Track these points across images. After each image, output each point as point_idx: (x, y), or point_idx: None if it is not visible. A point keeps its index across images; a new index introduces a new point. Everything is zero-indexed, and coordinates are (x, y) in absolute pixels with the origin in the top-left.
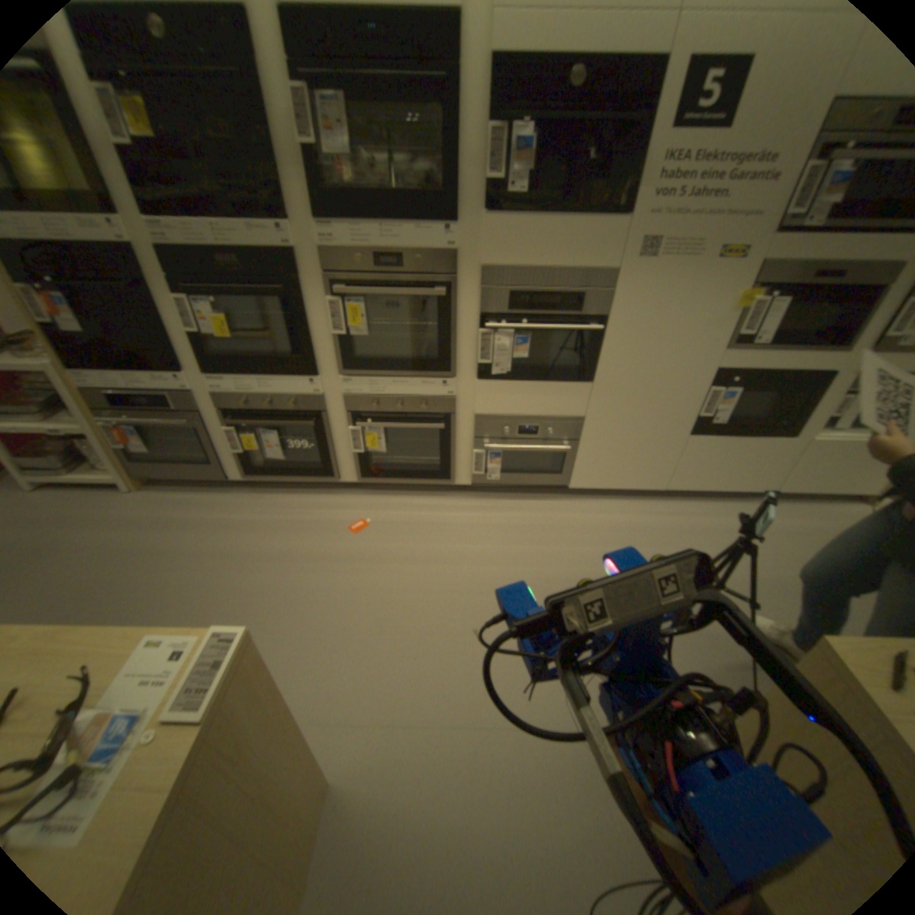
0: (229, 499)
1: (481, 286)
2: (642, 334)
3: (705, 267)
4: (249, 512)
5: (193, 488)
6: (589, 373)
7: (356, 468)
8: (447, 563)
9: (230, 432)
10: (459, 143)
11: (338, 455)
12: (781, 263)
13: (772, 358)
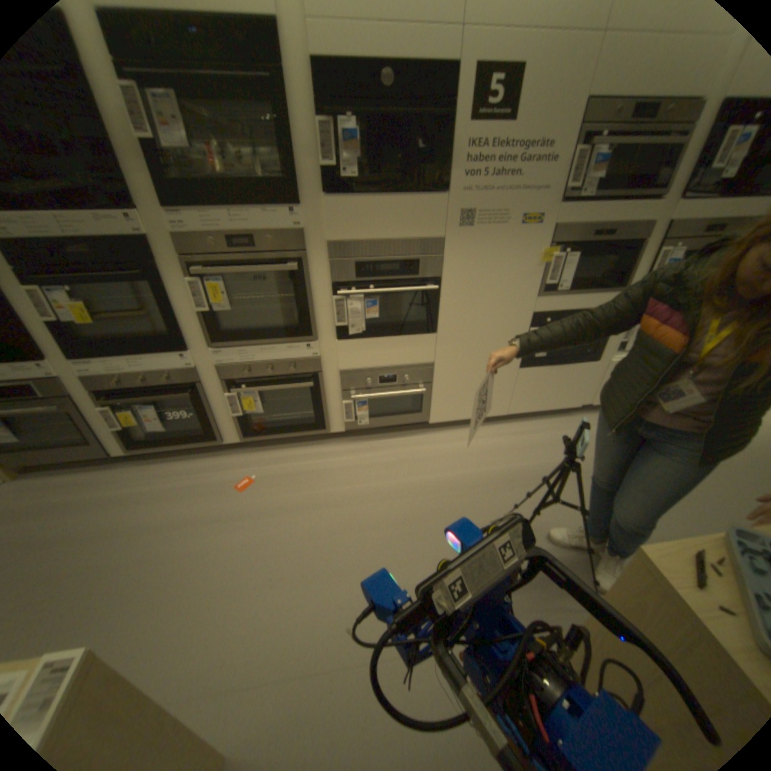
0: (112, 476)
1: (328, 259)
2: (470, 290)
3: (512, 232)
4: (133, 486)
5: (72, 470)
6: (431, 325)
7: (236, 430)
8: (328, 506)
9: (103, 412)
10: (290, 135)
11: (216, 420)
12: (568, 226)
13: (571, 301)
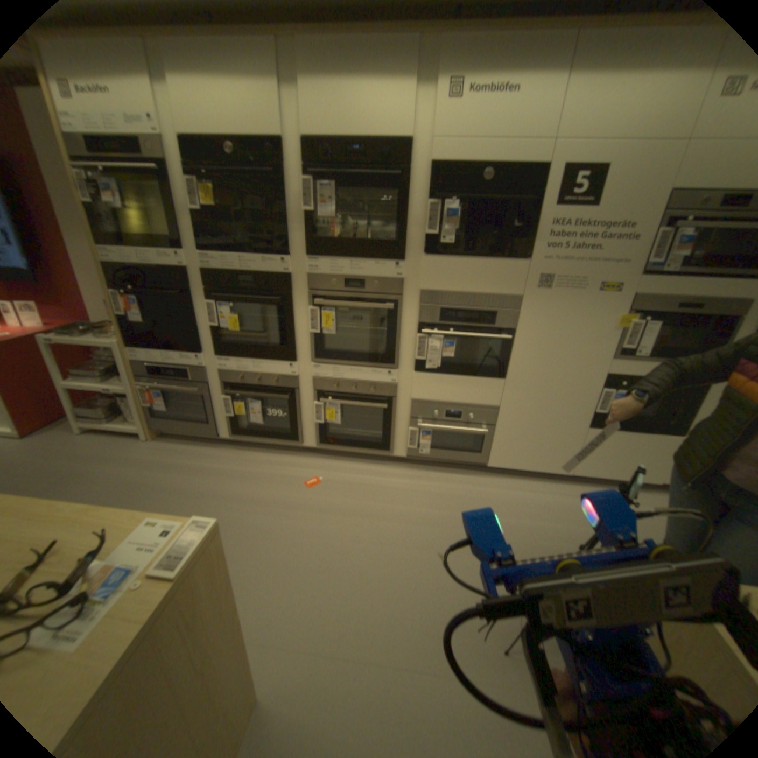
0: (217, 453)
1: (419, 304)
2: (543, 344)
3: (589, 297)
4: (230, 464)
5: (191, 442)
6: (501, 371)
7: (316, 436)
8: (380, 519)
9: (227, 399)
10: (407, 212)
11: (303, 423)
12: (649, 297)
13: (652, 368)
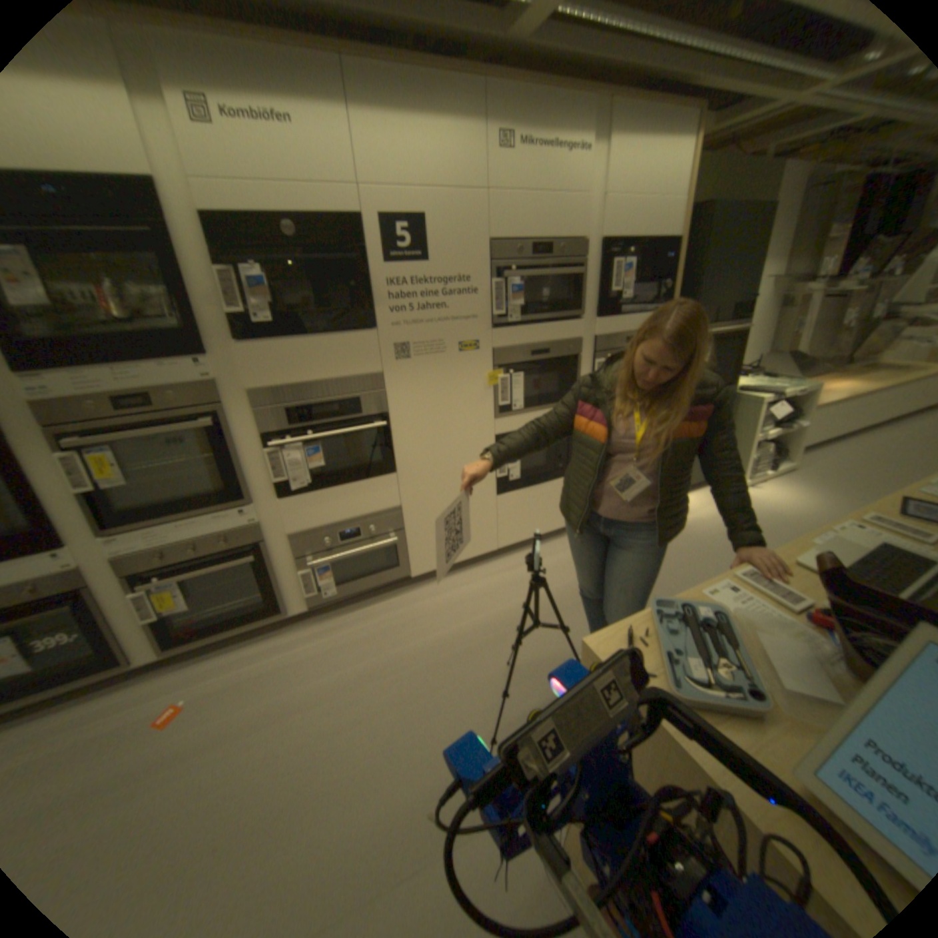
0: None
1: (250, 407)
2: (422, 421)
3: (450, 360)
4: None
5: None
6: (388, 464)
7: (148, 642)
8: (290, 712)
9: None
10: (183, 283)
11: (116, 634)
12: (504, 349)
13: (527, 418)
